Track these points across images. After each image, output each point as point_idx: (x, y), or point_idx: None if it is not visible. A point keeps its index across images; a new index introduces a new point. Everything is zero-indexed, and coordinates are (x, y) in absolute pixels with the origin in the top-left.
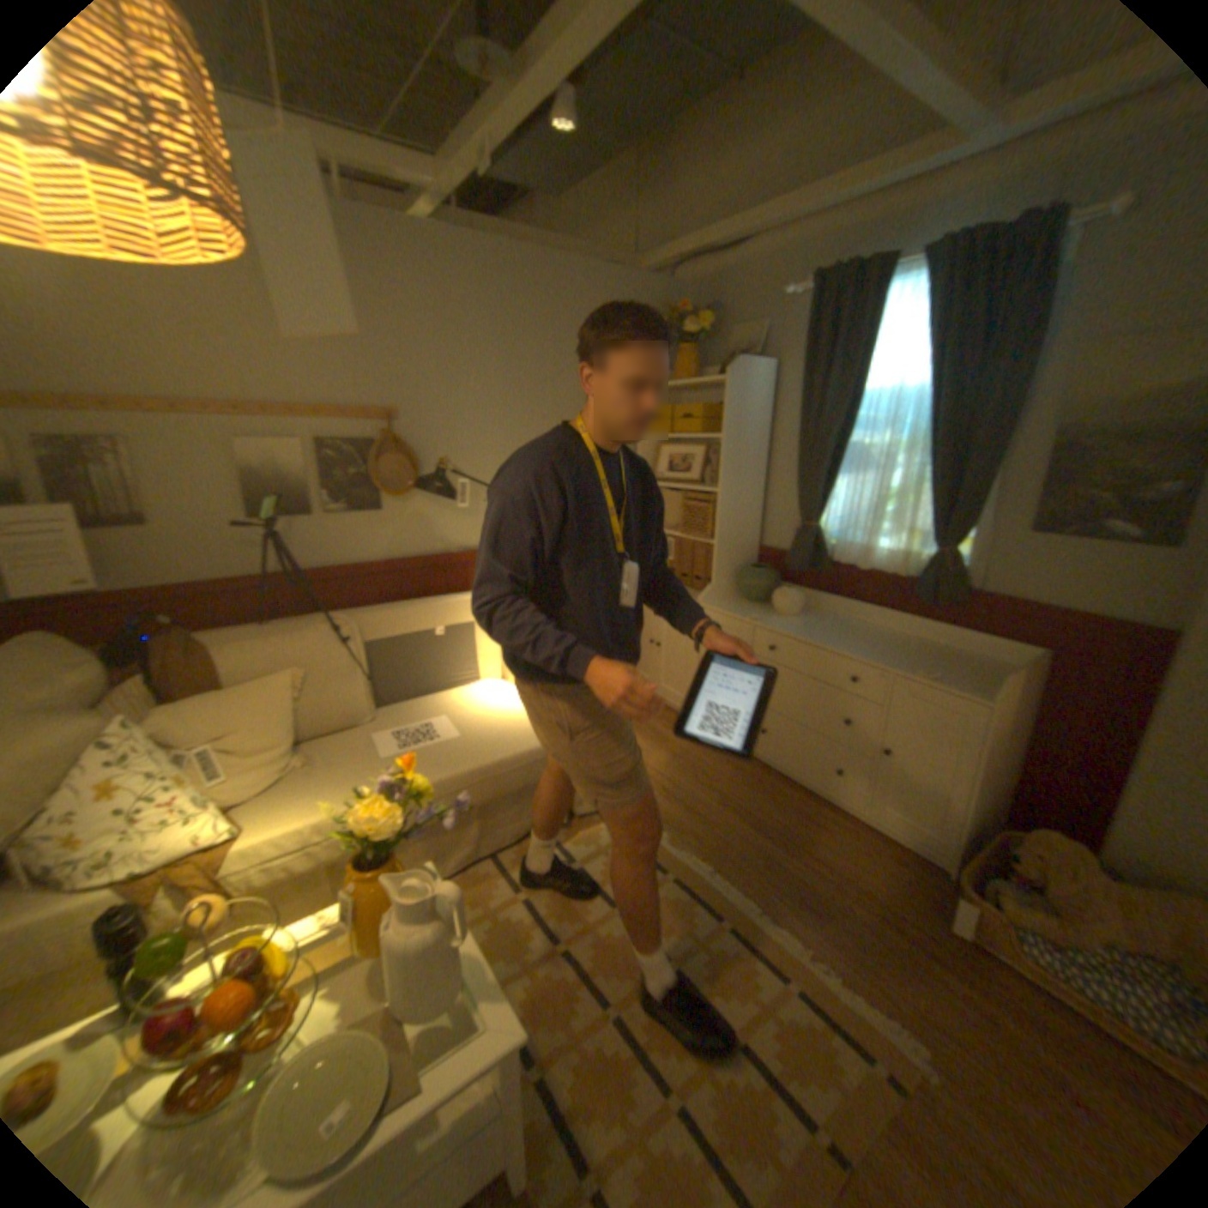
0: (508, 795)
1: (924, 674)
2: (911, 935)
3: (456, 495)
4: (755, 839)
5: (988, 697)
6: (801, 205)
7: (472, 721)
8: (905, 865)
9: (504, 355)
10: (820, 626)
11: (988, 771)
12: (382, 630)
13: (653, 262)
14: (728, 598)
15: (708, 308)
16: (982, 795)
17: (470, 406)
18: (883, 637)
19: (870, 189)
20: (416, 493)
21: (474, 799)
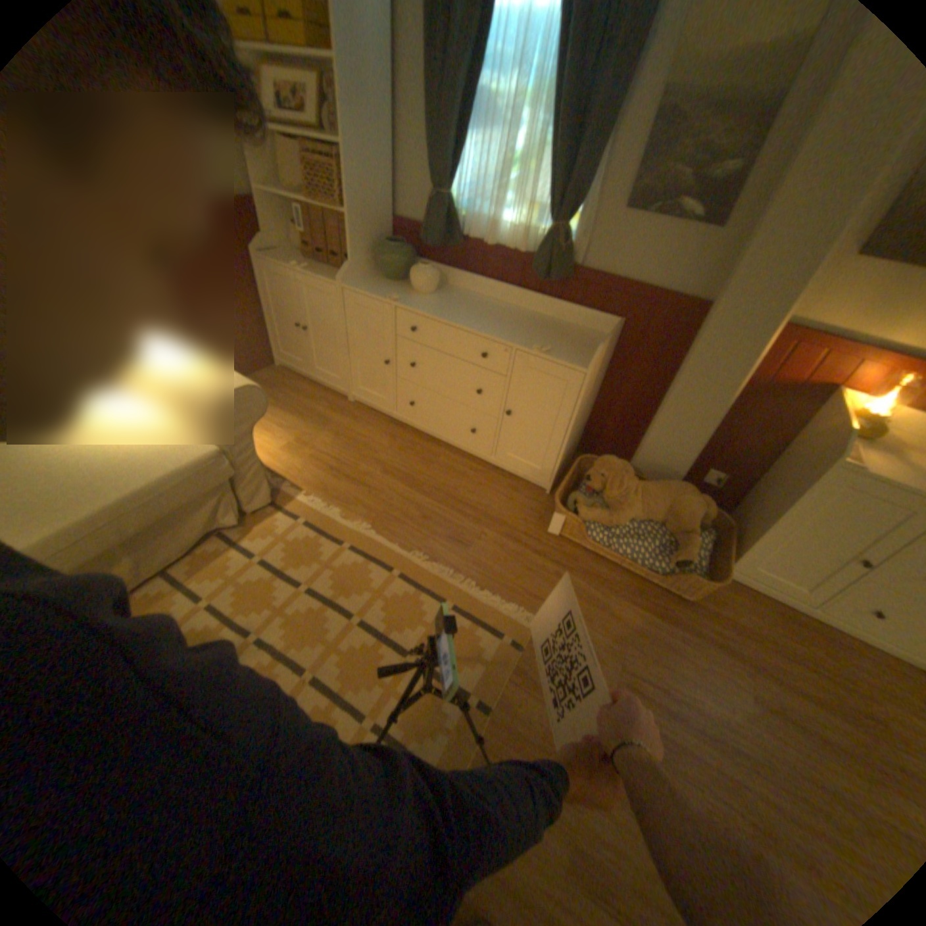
0: (157, 521)
1: (538, 348)
2: (522, 540)
3: None
4: (412, 495)
5: (583, 364)
6: None
7: (83, 451)
8: (517, 490)
9: None
10: (454, 305)
11: (576, 419)
12: None
13: None
14: (368, 278)
15: None
16: (570, 436)
17: None
18: (506, 312)
19: None
20: None
21: (109, 540)
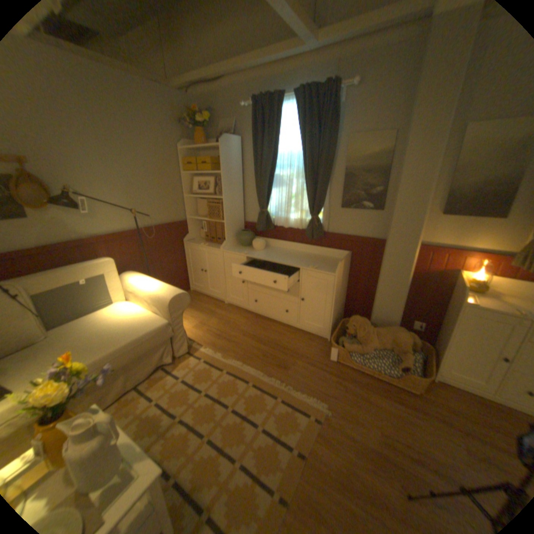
0: (137, 357)
1: (311, 266)
2: (317, 365)
3: (78, 206)
4: (257, 345)
5: (333, 271)
6: (241, 63)
7: (110, 325)
8: (312, 340)
9: (95, 126)
10: (272, 253)
11: (335, 298)
12: (40, 287)
13: (175, 83)
14: (234, 246)
15: (206, 109)
16: (334, 307)
17: (77, 155)
18: (296, 254)
19: (269, 60)
20: (50, 206)
21: (118, 364)
